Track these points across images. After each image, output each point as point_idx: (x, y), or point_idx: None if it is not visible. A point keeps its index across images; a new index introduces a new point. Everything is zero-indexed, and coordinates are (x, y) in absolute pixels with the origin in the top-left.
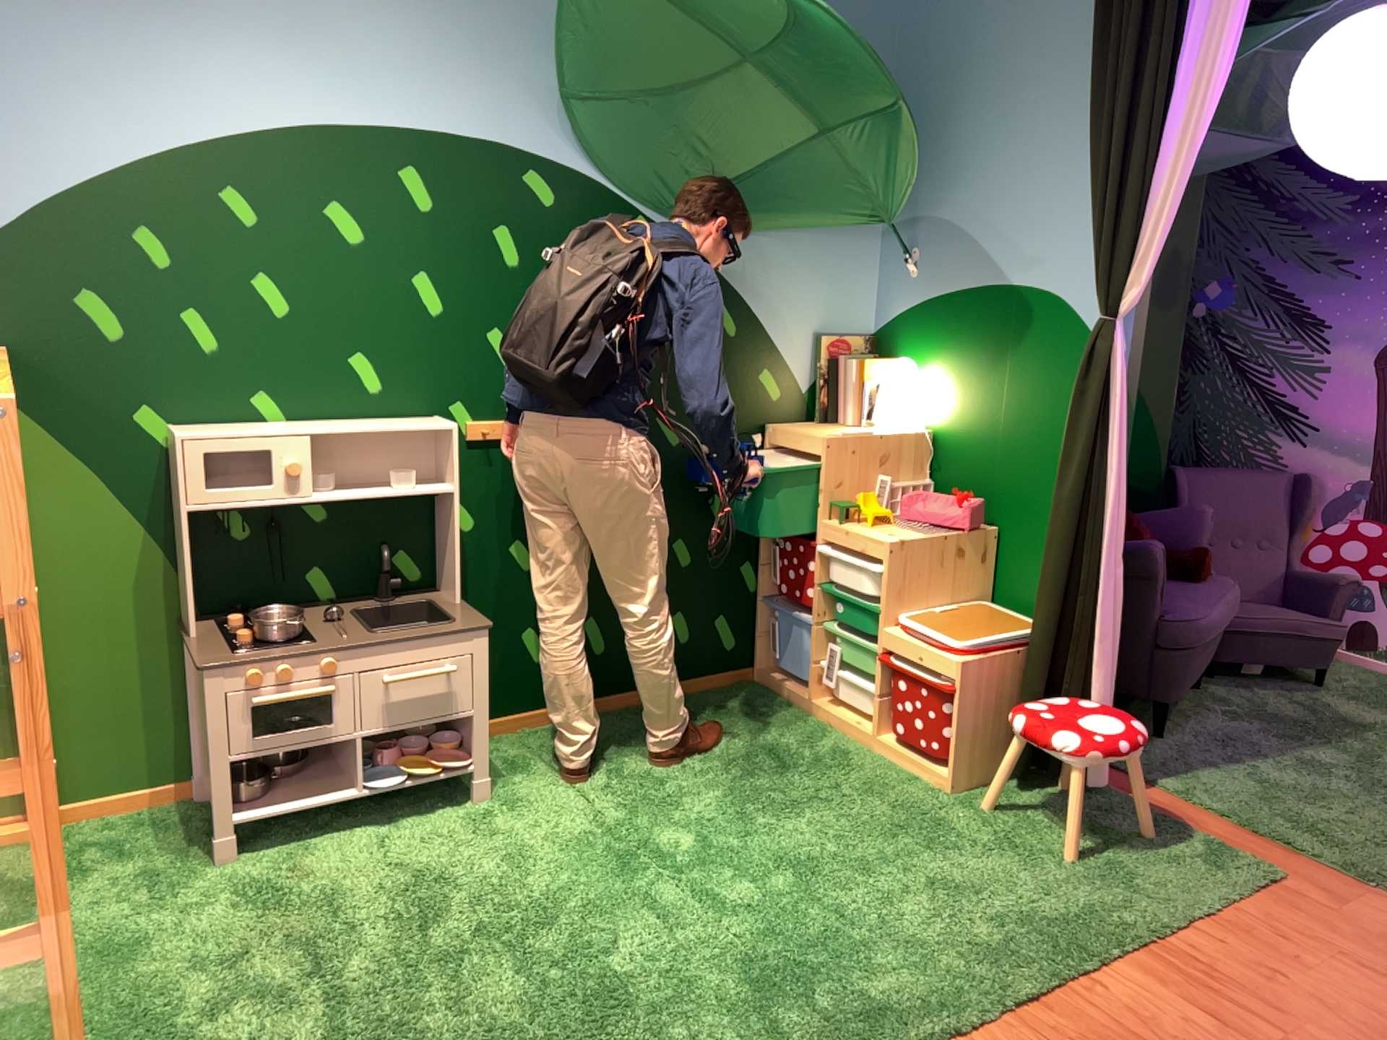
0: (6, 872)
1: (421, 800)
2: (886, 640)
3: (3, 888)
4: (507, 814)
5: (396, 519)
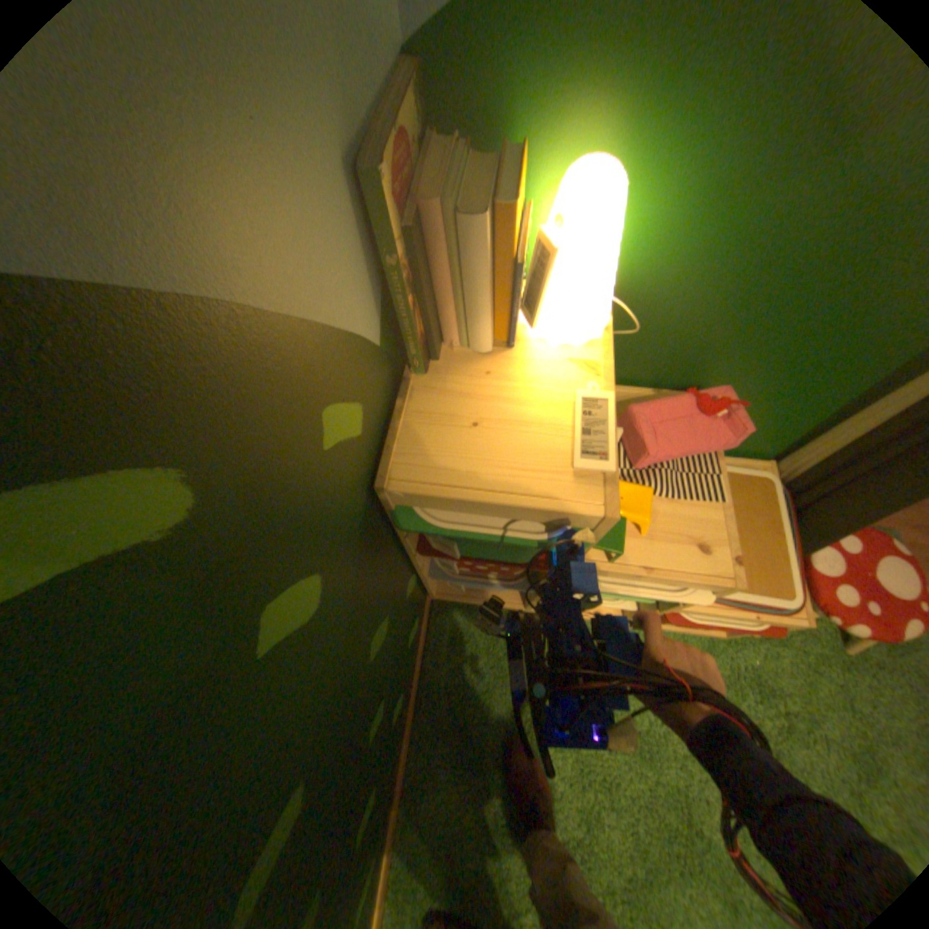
0: None
1: None
2: (687, 610)
3: None
4: None
5: None
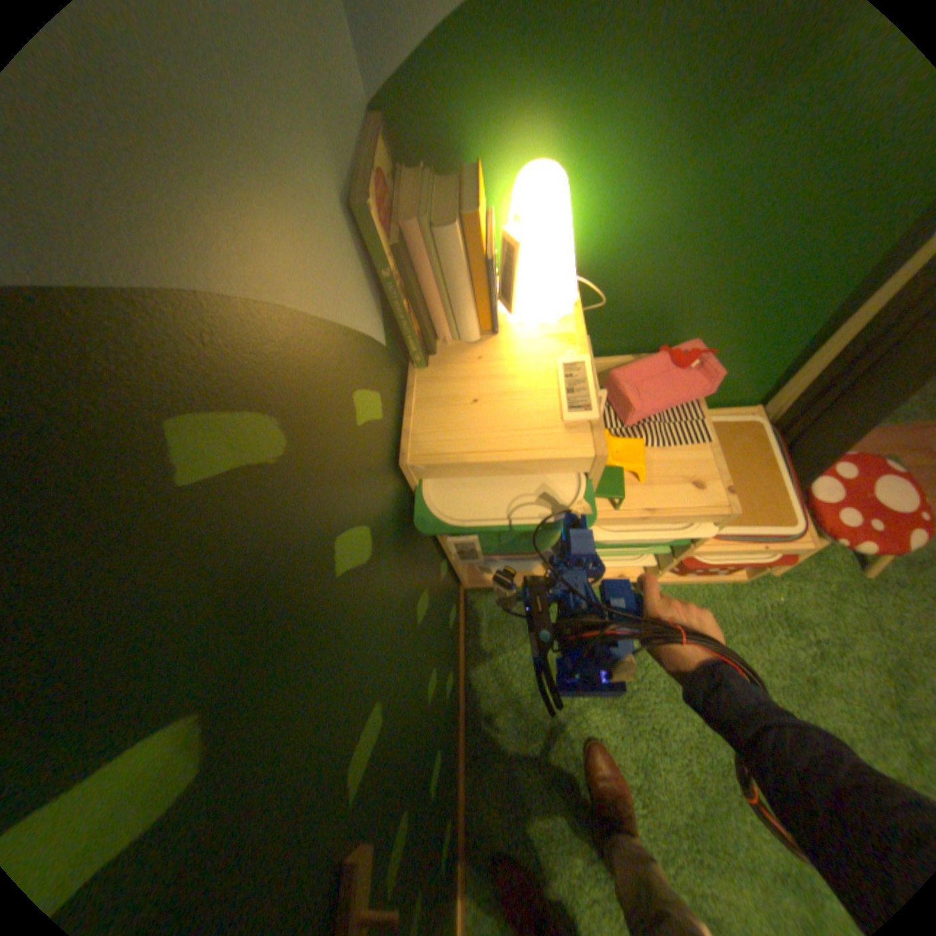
0: None
1: None
2: (700, 551)
3: None
4: None
5: None
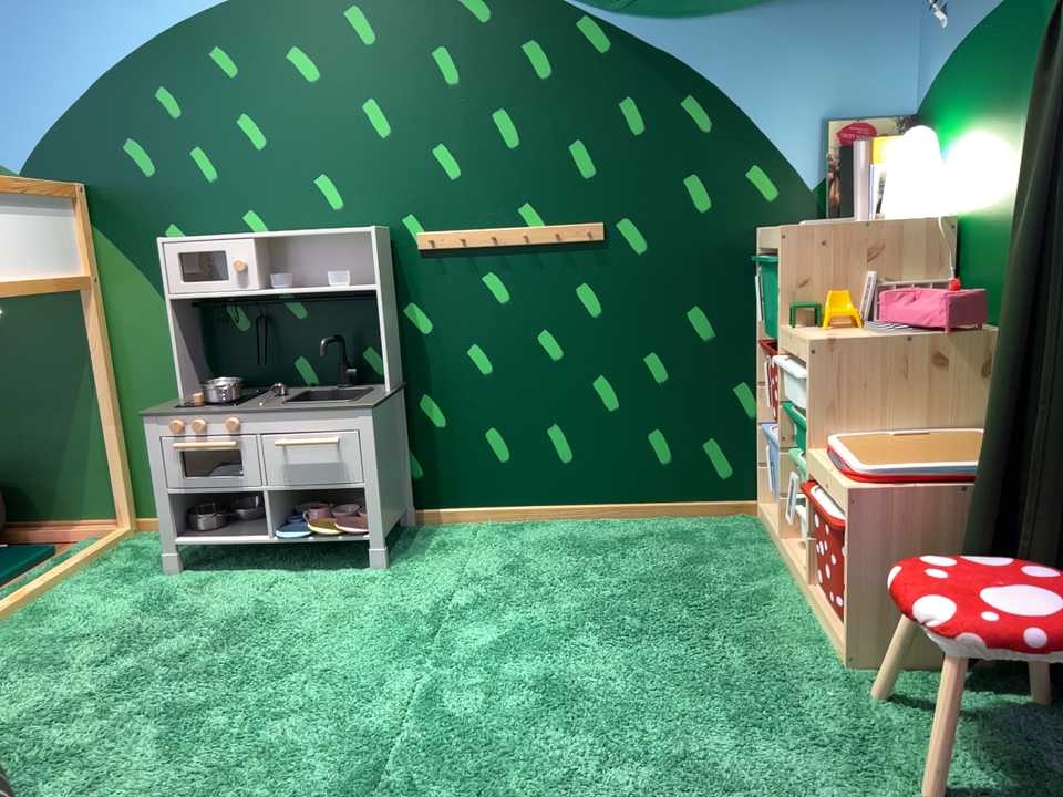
0: (63, 556)
1: (332, 563)
2: (813, 467)
3: (47, 565)
4: (374, 588)
5: (357, 319)
